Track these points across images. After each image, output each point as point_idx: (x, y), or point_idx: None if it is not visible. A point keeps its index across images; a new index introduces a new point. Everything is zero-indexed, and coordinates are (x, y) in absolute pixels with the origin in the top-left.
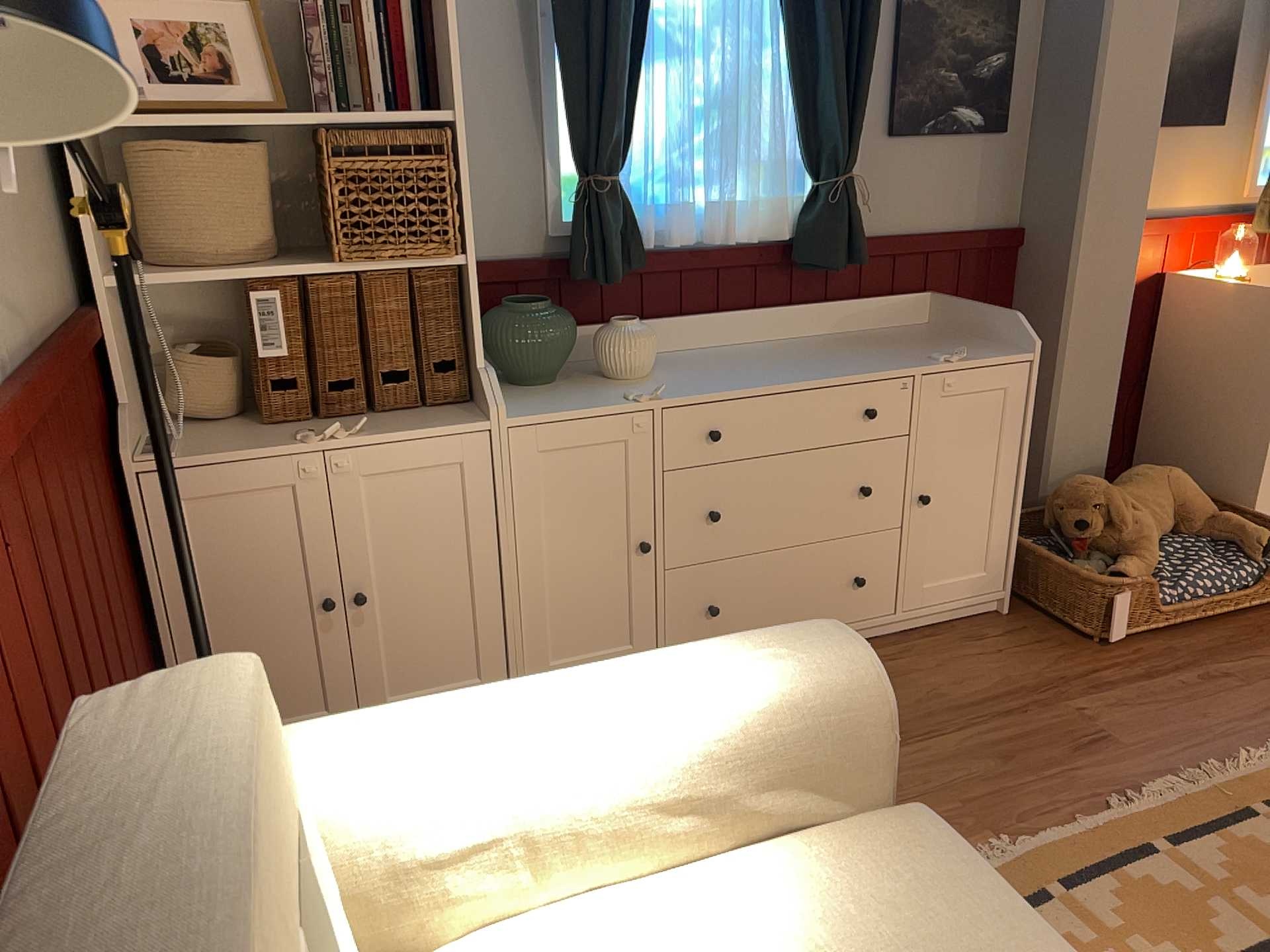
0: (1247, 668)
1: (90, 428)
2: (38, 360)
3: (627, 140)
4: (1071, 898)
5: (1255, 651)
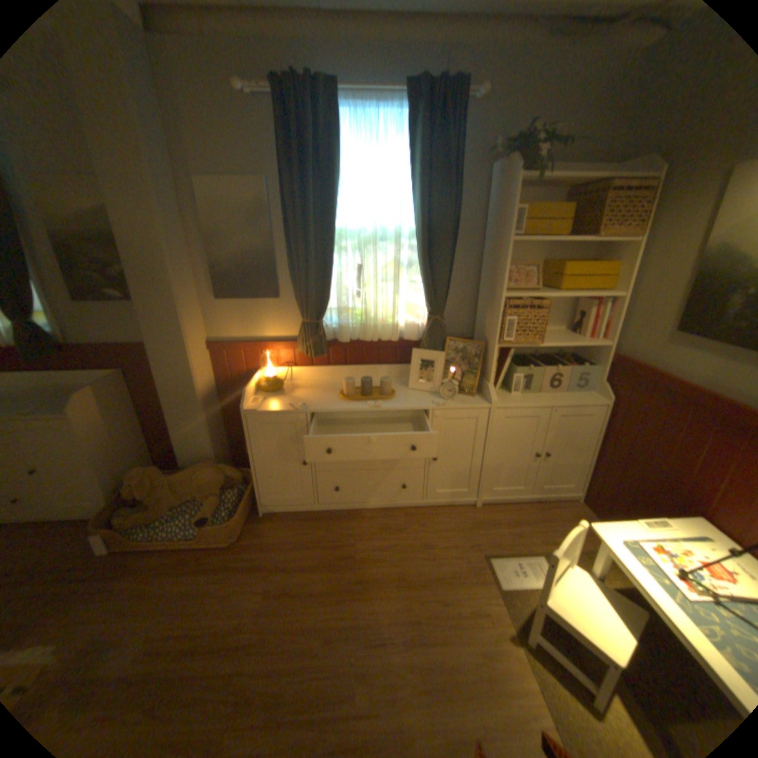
0: (129, 589)
1: None
2: None
3: None
4: None
5: (156, 577)
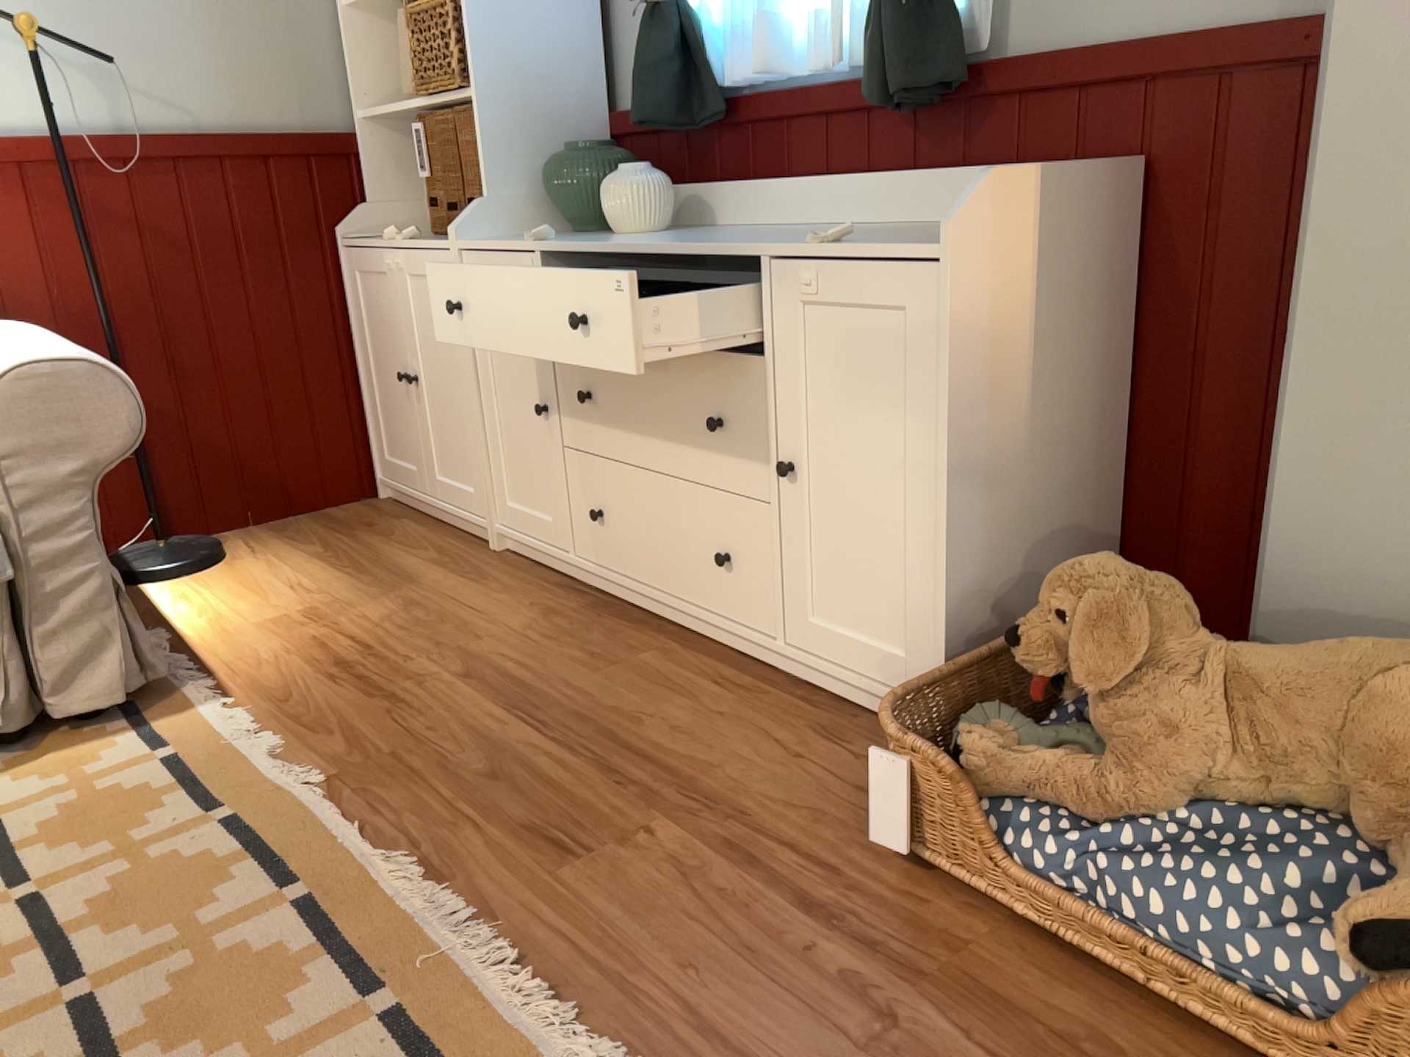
0: None
1: (300, 208)
2: (167, 138)
3: None
4: (212, 823)
5: None
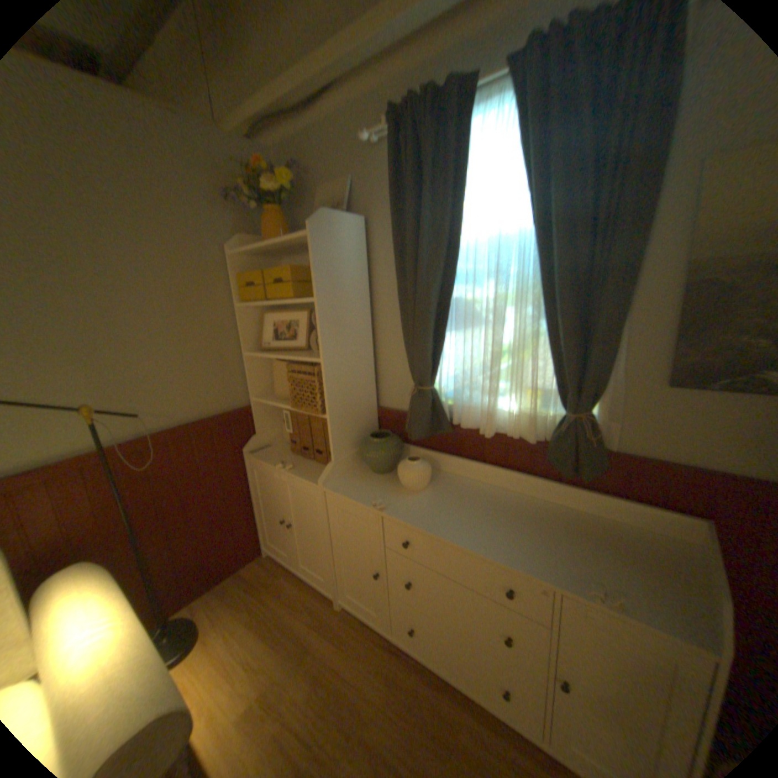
0: None
1: (226, 441)
2: (161, 430)
3: (435, 368)
4: None
5: None
